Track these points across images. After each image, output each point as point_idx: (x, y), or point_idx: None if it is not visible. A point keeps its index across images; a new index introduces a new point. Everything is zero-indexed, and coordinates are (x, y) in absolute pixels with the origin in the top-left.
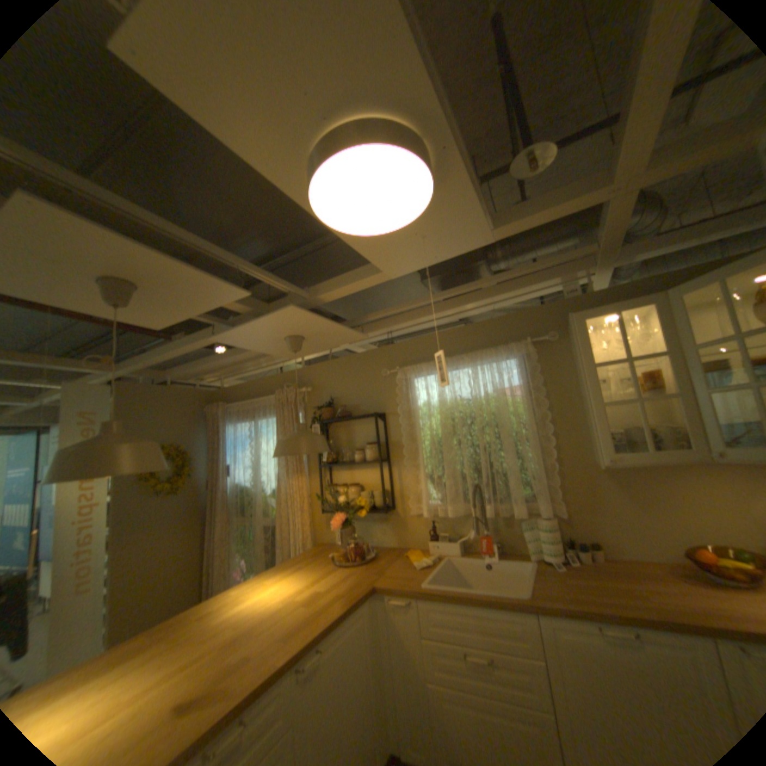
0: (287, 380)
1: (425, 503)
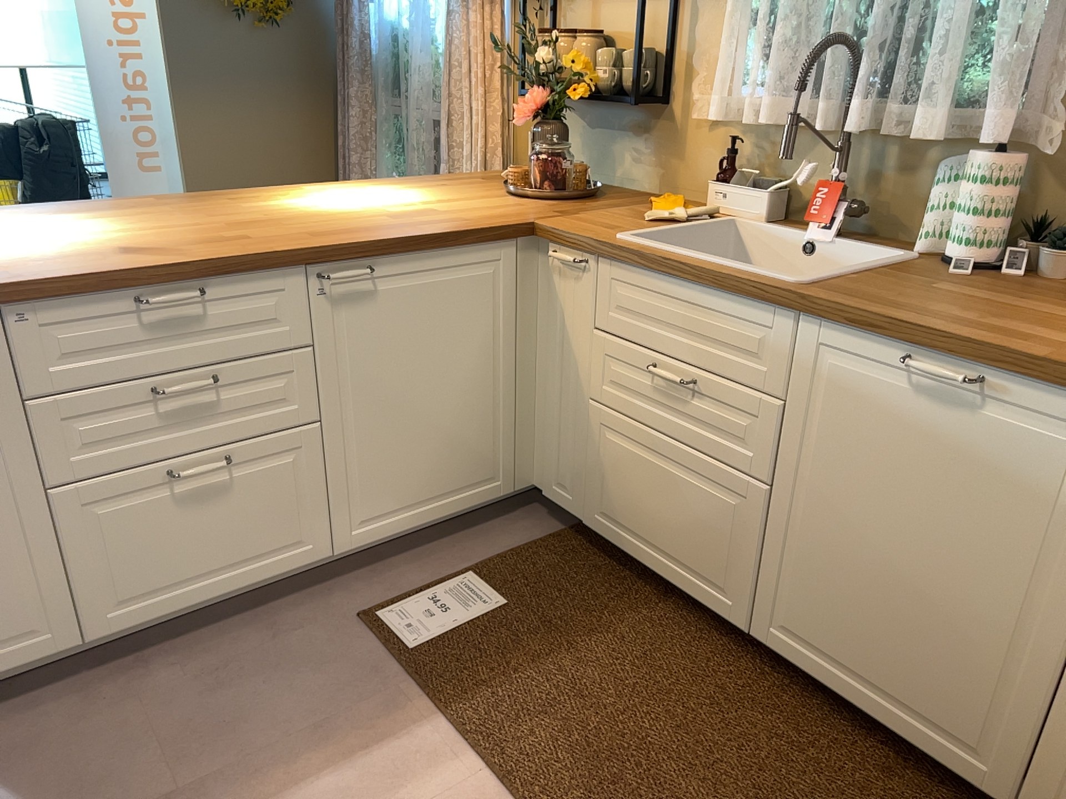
0: None
1: (719, 87)
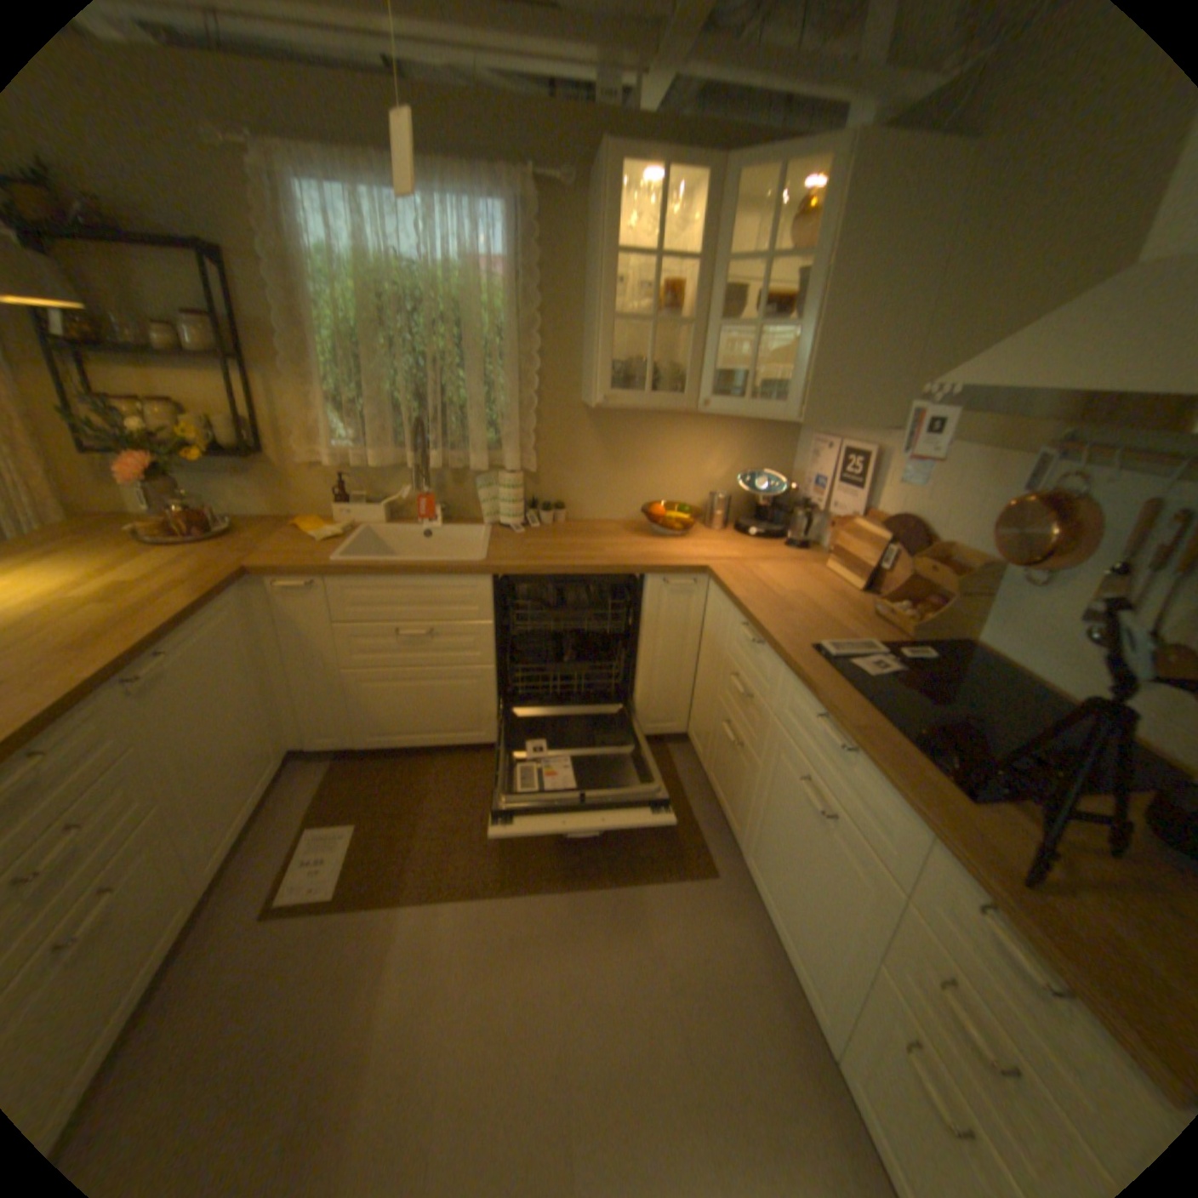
0: None
1: (324, 444)
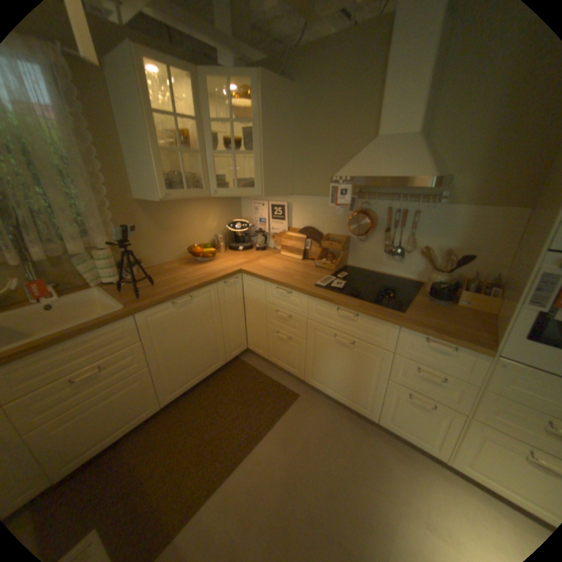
0: None
1: None
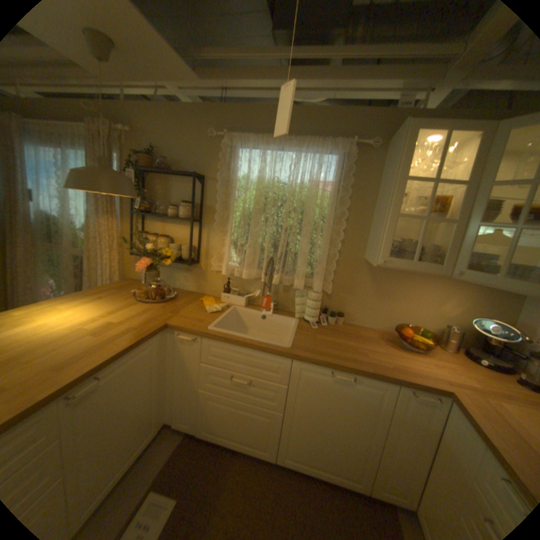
0: (101, 110)
1: (225, 263)
